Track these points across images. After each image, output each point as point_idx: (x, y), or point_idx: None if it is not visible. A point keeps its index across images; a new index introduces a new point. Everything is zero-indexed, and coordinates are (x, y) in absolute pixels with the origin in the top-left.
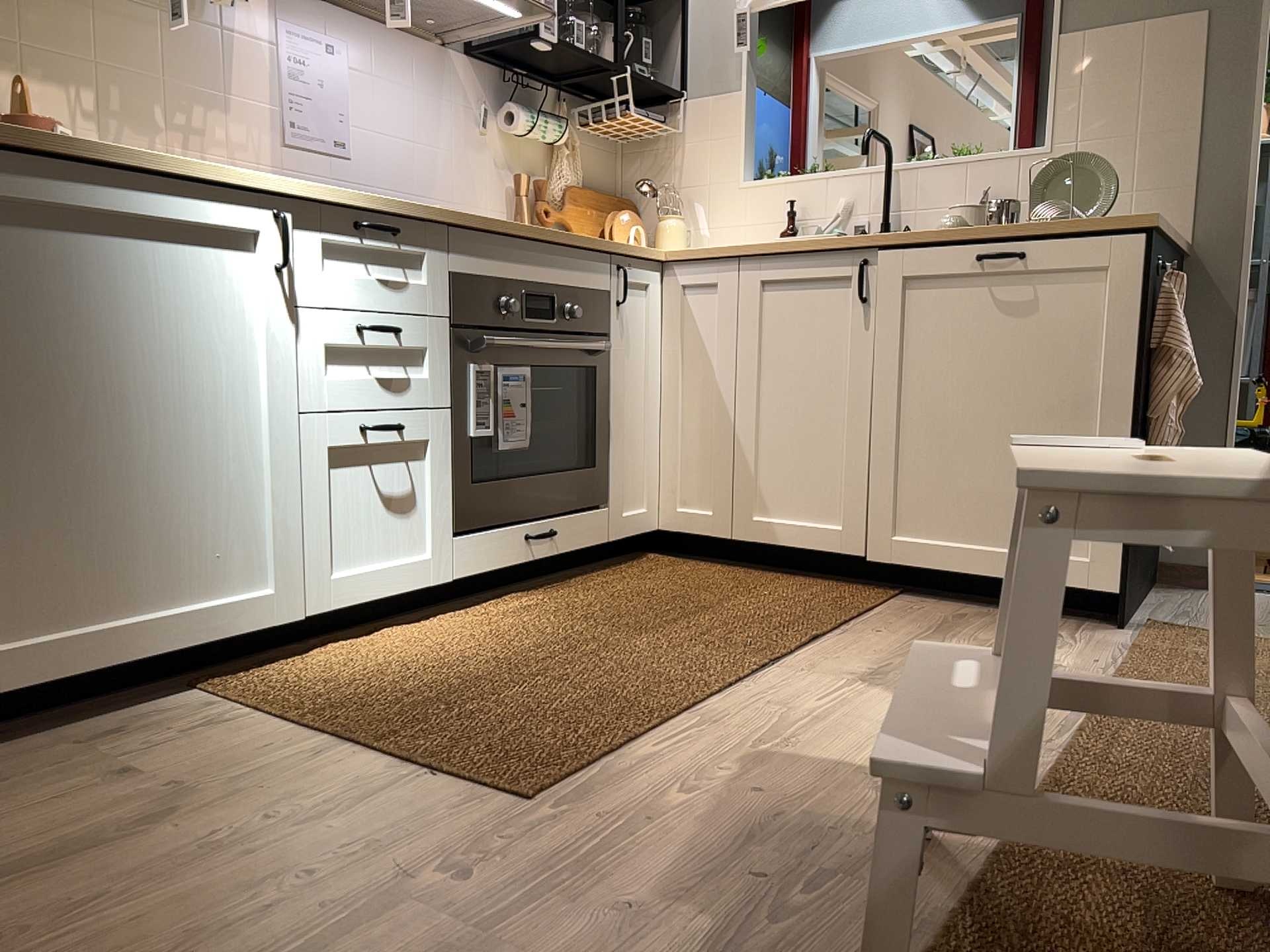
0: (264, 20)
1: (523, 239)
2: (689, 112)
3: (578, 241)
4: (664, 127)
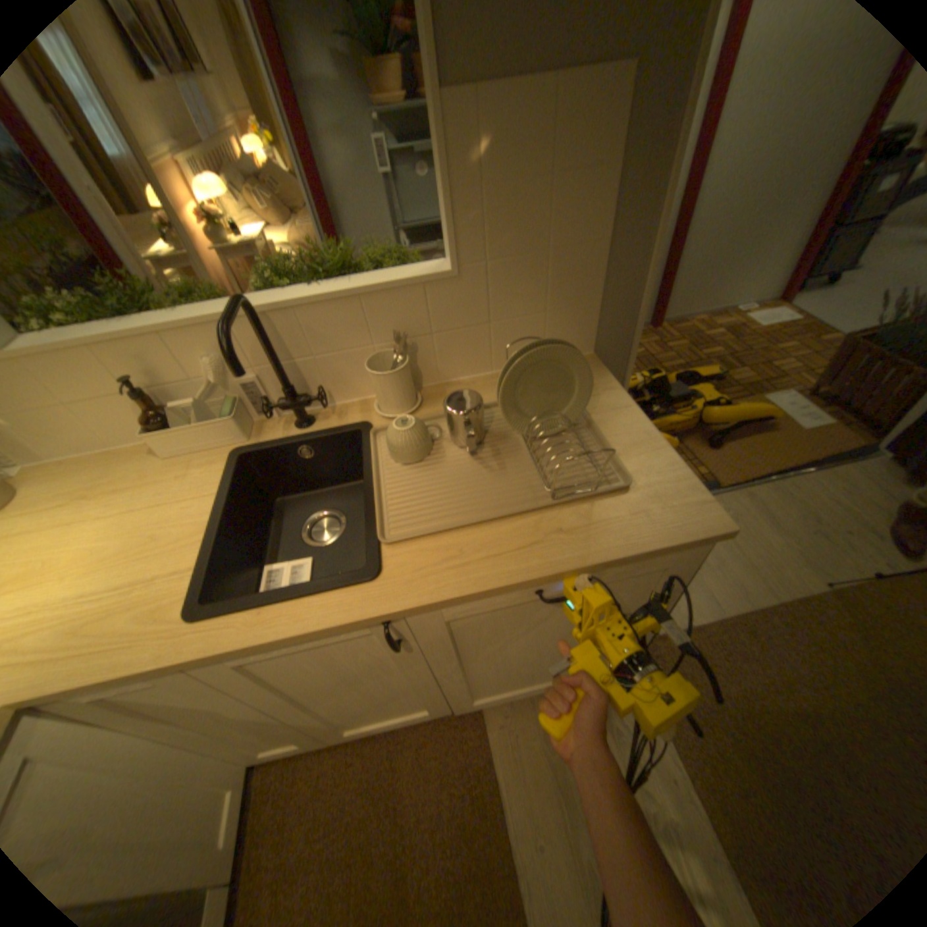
0: None
1: None
2: None
3: None
4: None
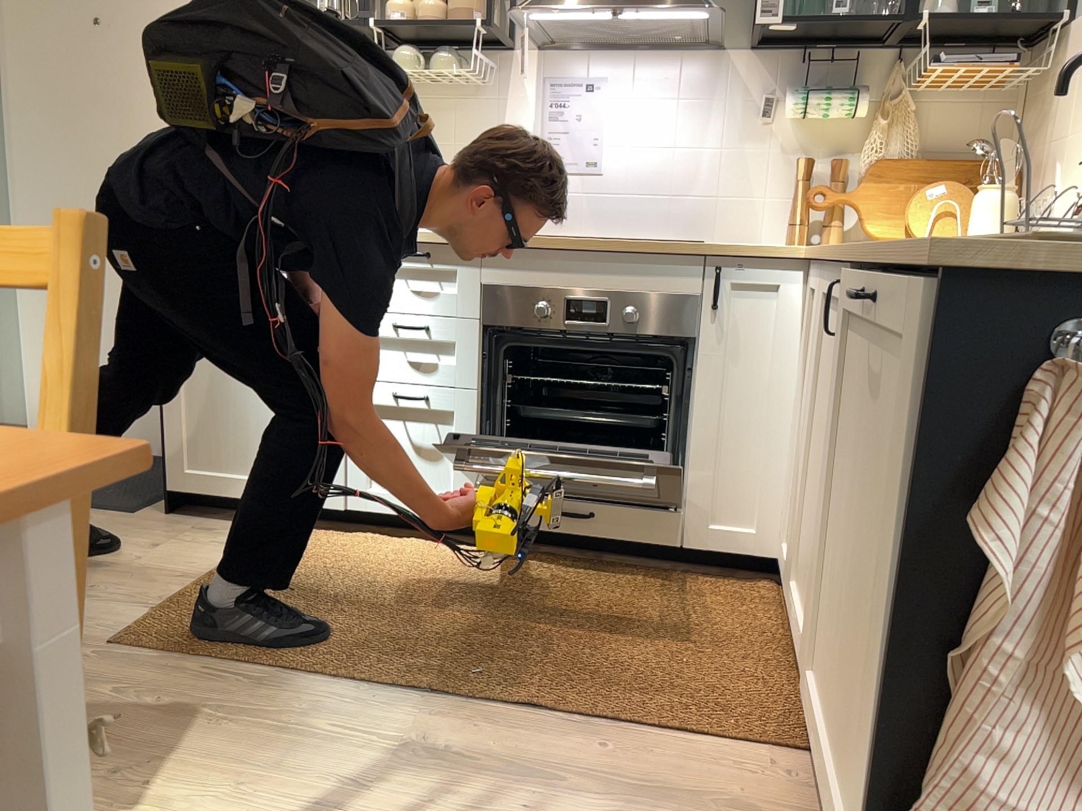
0: (527, 78)
1: (566, 251)
2: (1072, 37)
3: (644, 248)
4: (1005, 70)
